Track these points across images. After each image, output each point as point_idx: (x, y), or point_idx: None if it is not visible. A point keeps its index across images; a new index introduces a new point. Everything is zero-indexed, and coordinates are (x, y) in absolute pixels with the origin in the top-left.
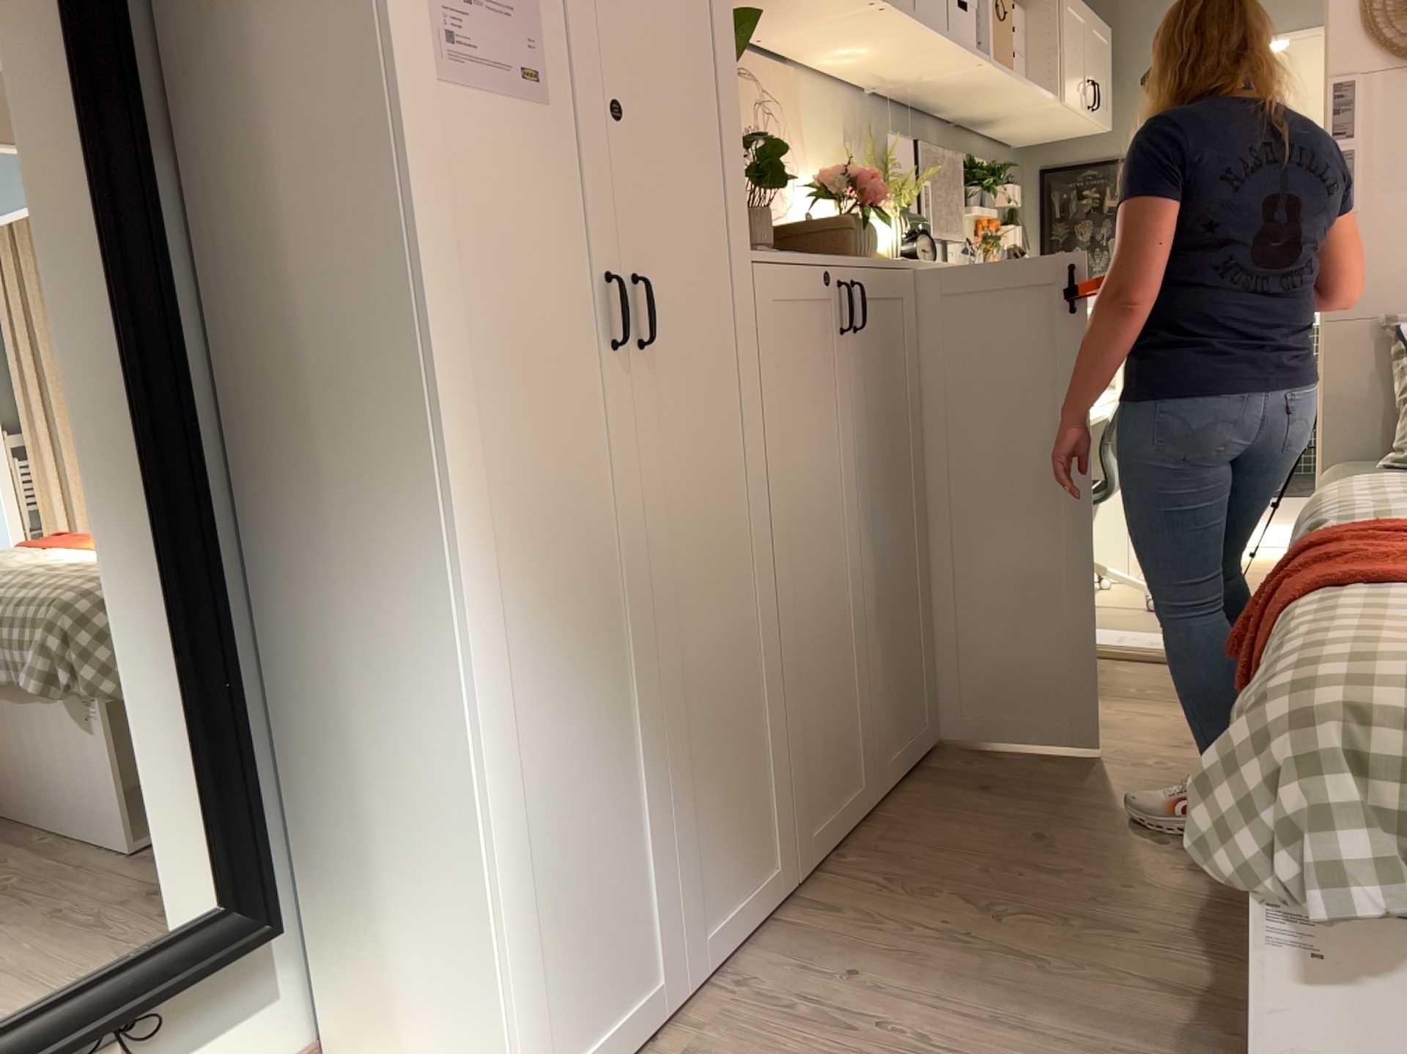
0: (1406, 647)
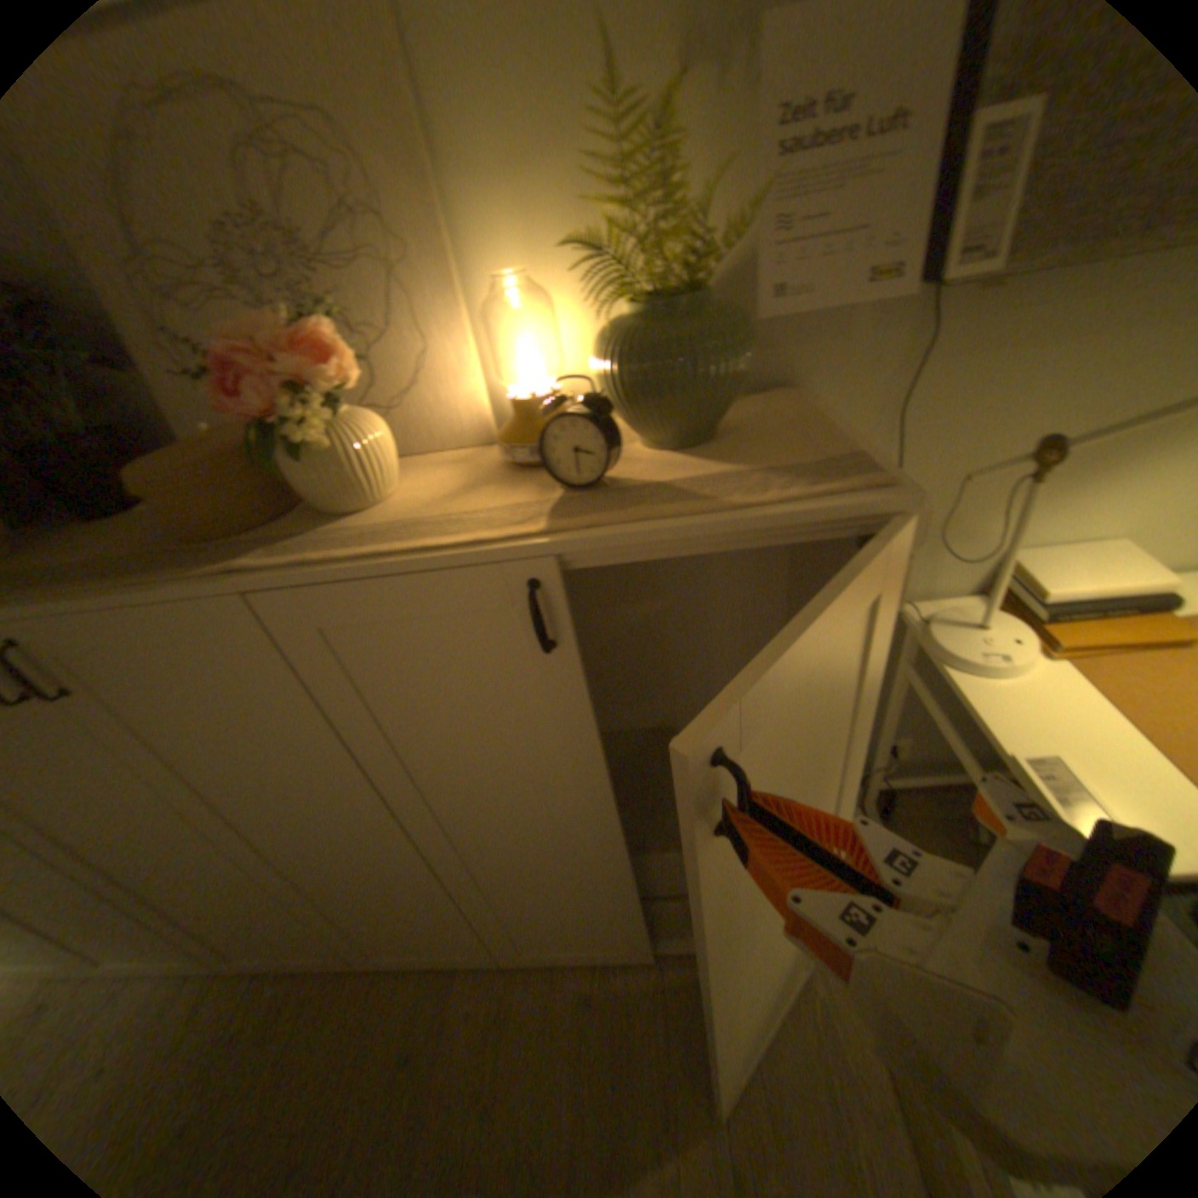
0: None
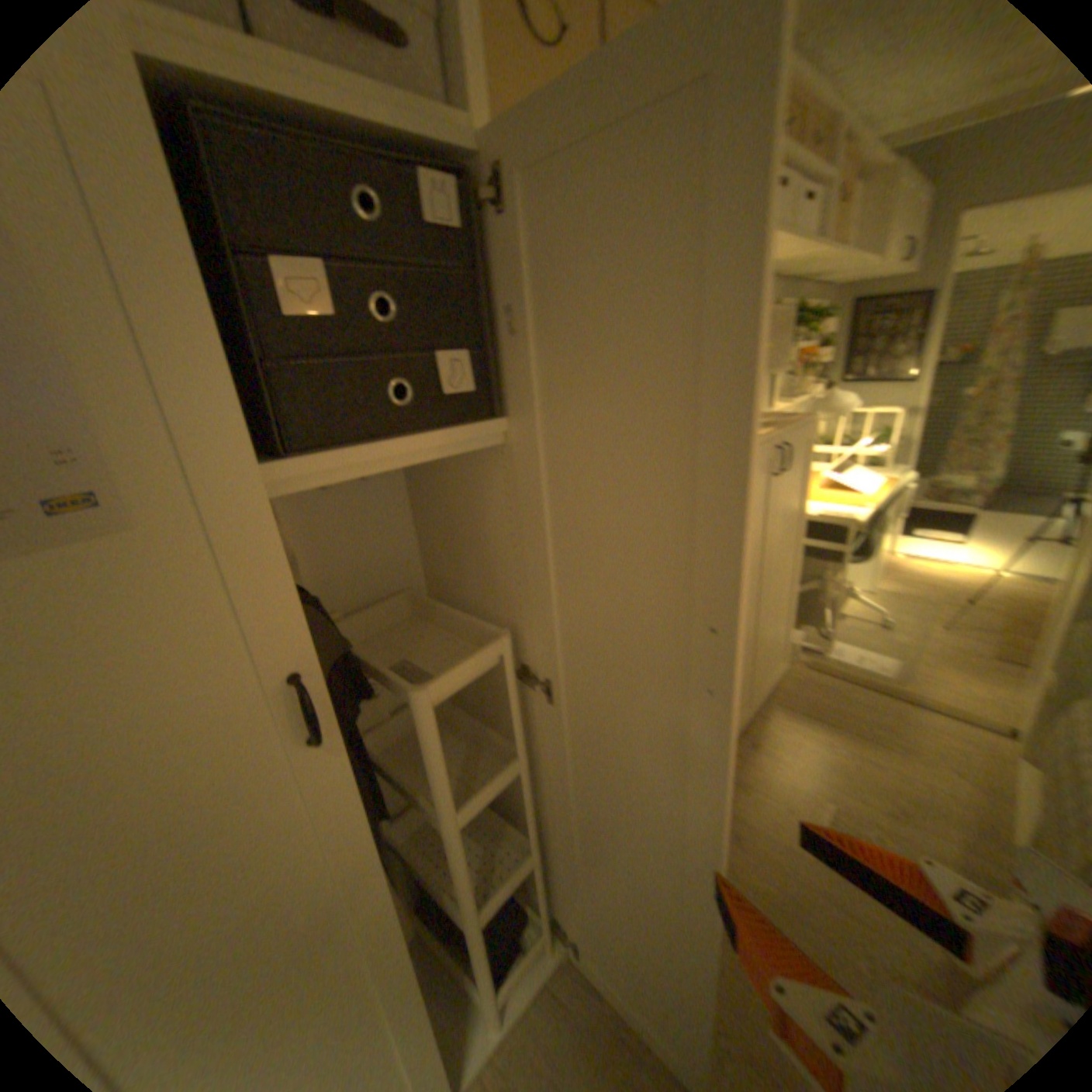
0: None
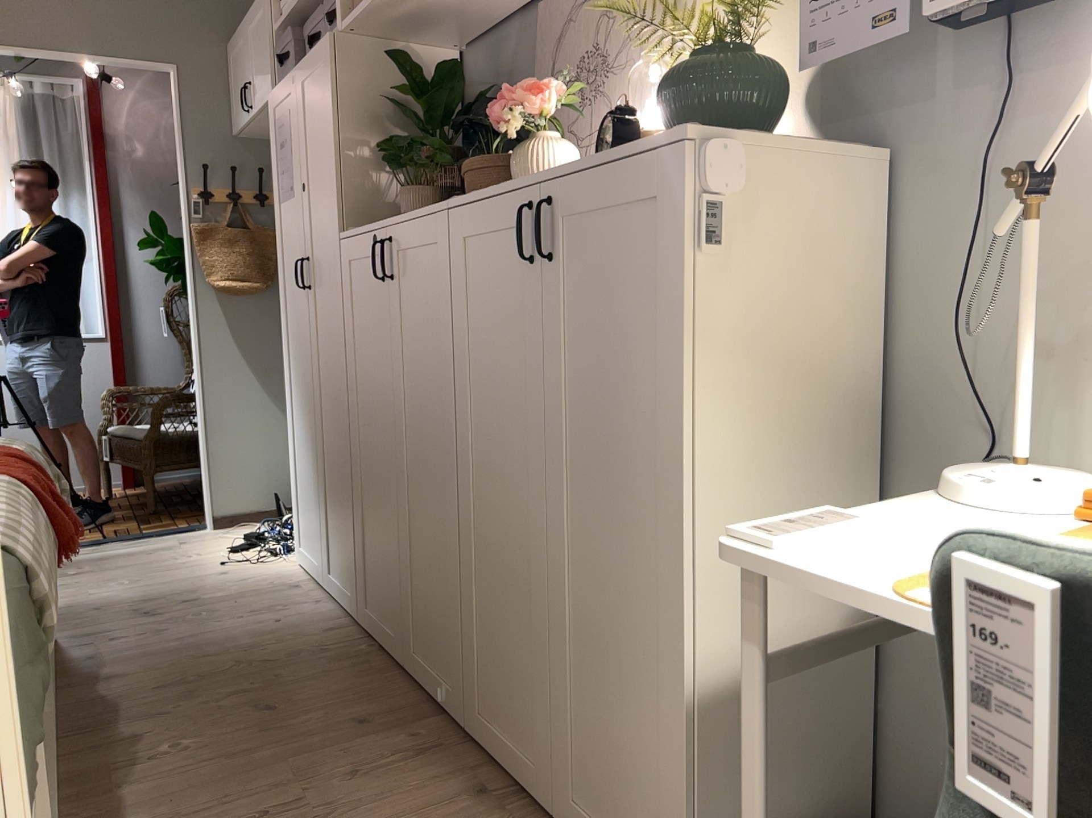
0: None
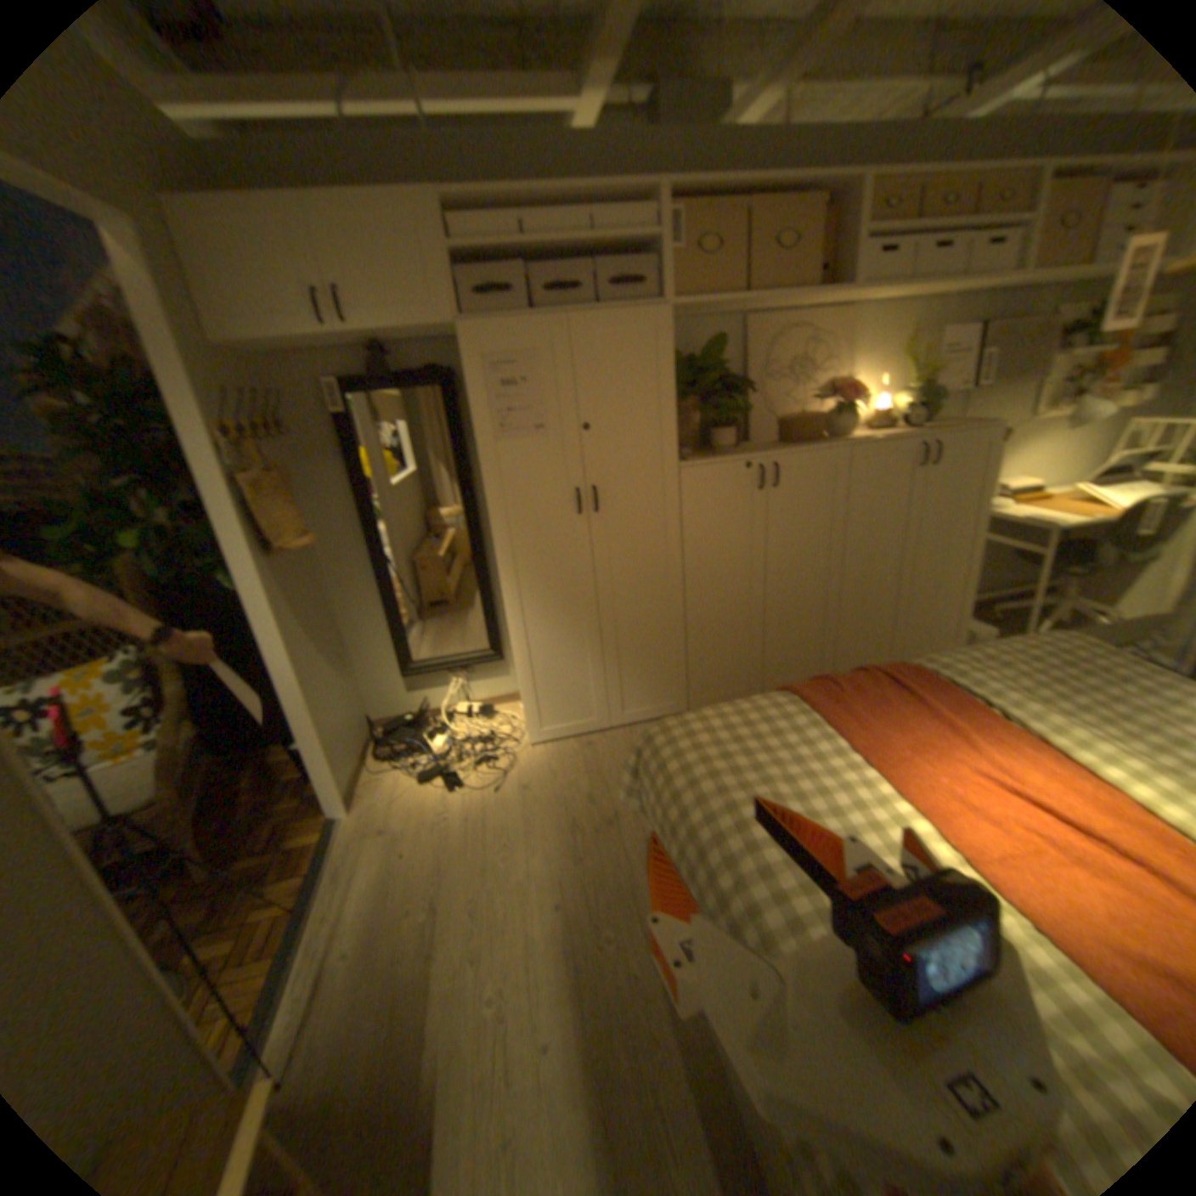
0: (714, 724)
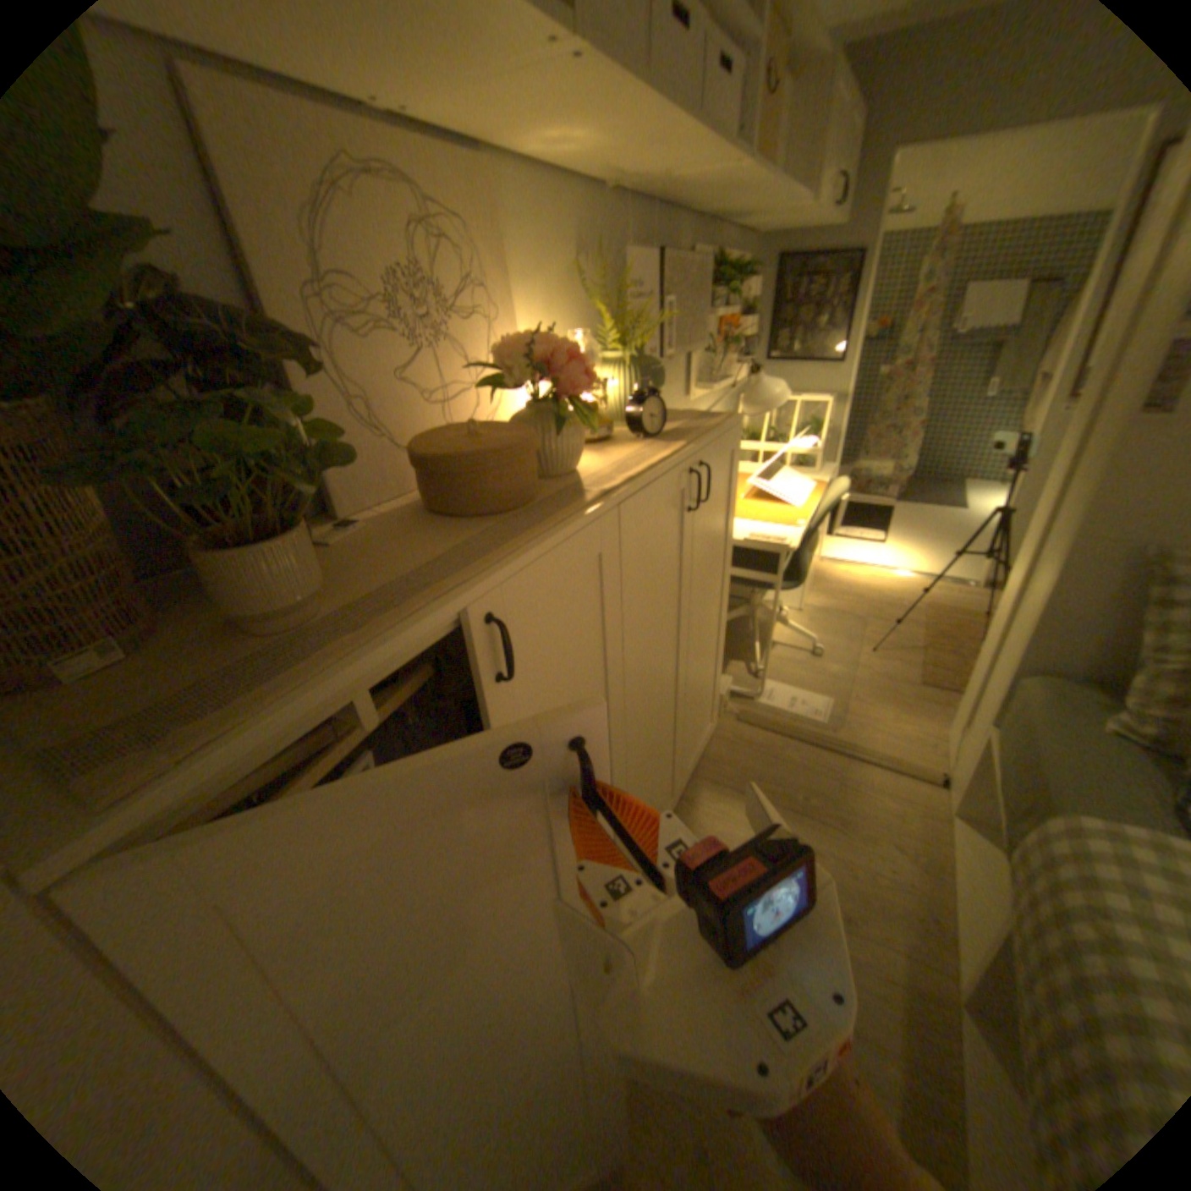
0: None
